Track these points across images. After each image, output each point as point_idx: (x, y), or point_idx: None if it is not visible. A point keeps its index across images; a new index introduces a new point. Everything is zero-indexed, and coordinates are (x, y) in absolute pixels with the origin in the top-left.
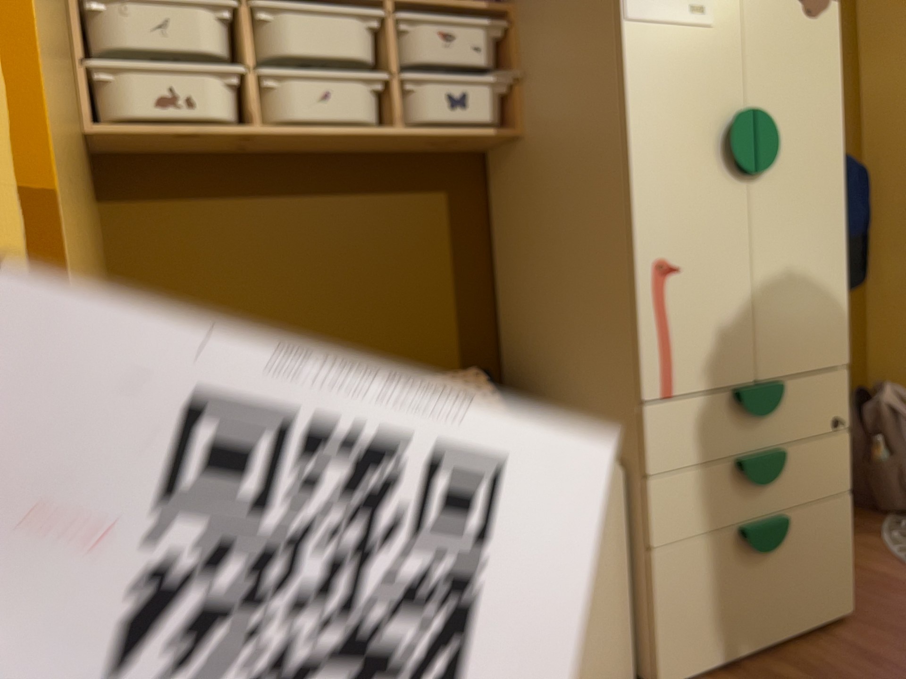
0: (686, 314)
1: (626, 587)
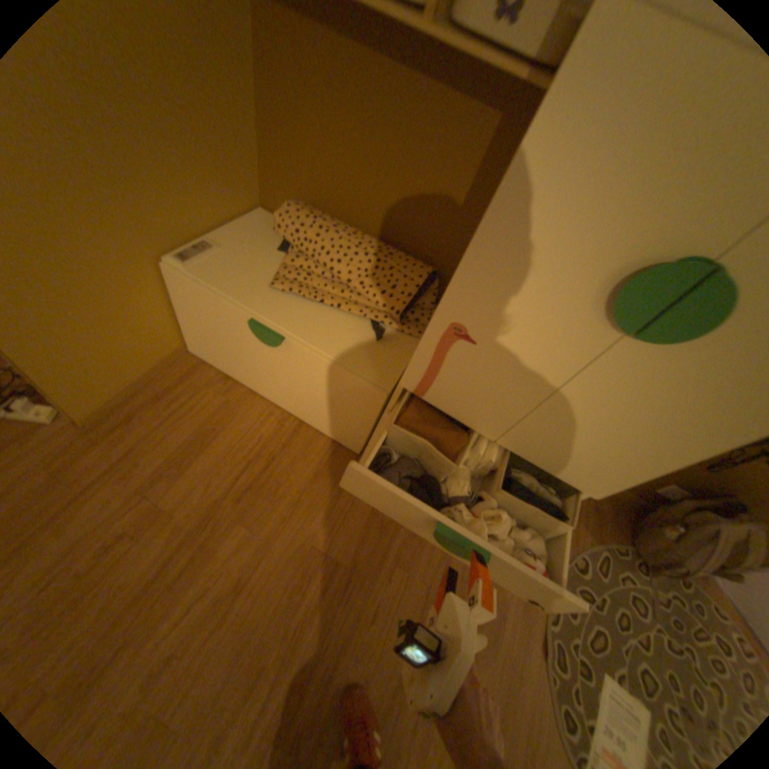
0: (461, 371)
1: (366, 429)
